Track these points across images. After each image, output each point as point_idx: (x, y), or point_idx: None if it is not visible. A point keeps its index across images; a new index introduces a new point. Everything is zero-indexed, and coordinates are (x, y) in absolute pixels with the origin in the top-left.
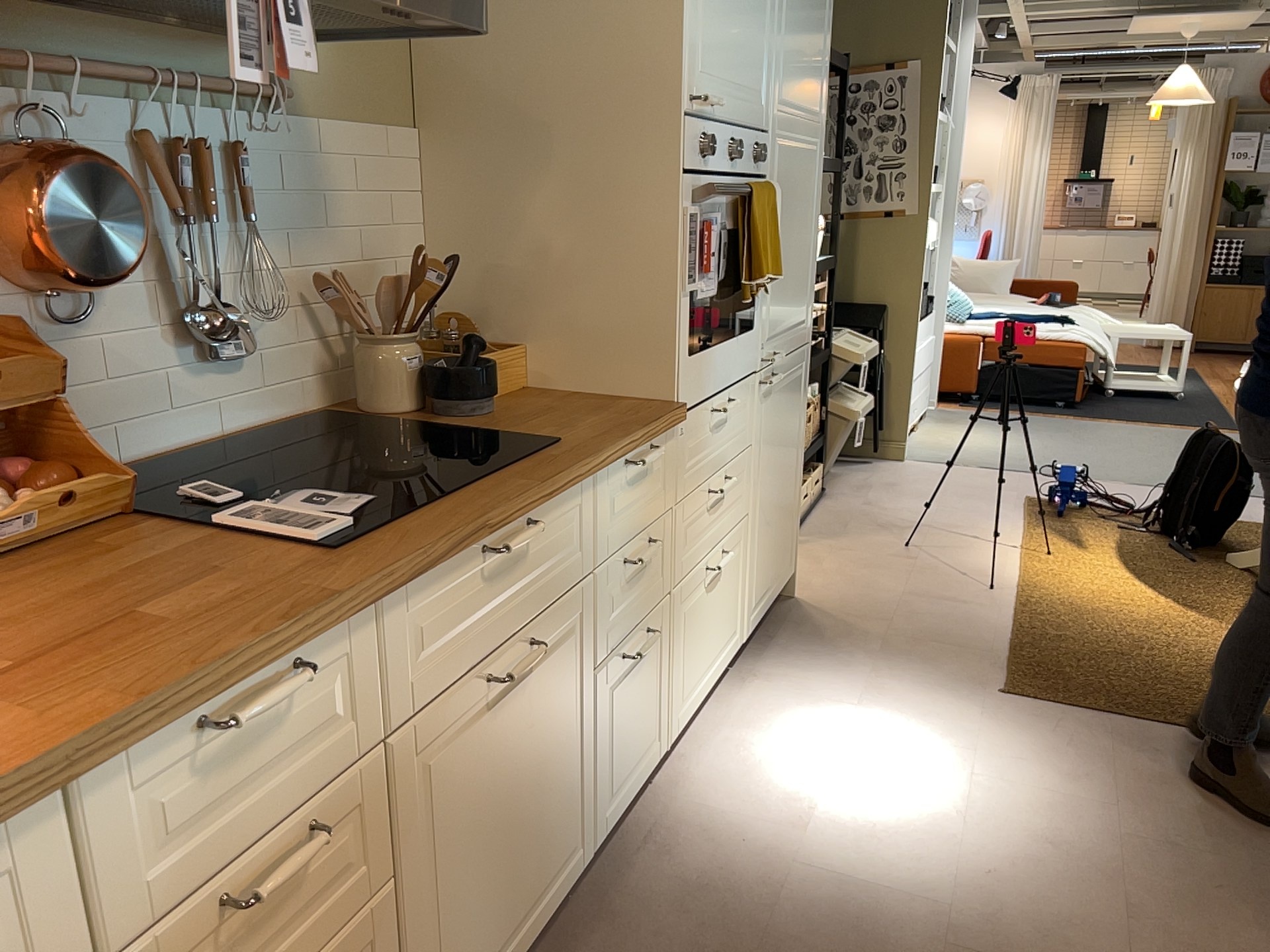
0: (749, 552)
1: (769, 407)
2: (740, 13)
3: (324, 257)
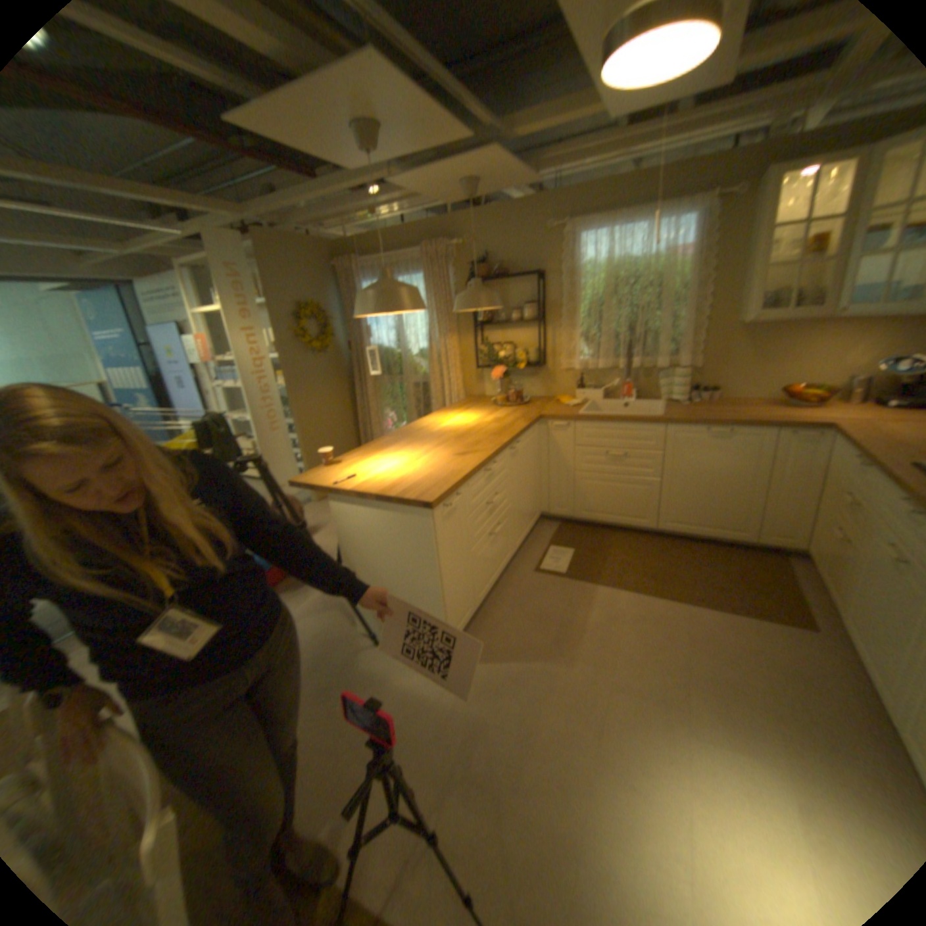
0: None
1: None
2: None
3: None
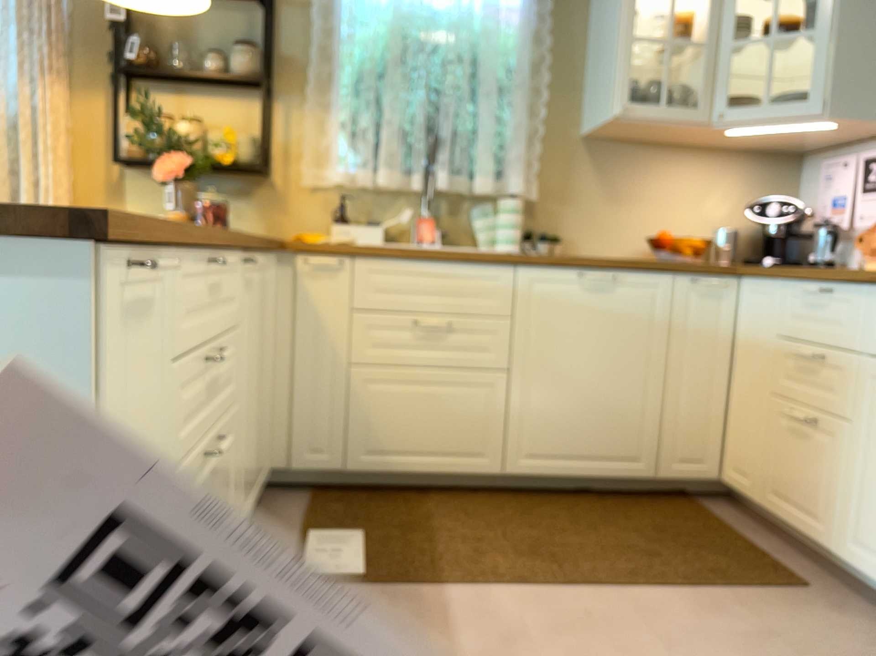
0: None
1: None
2: None
3: None
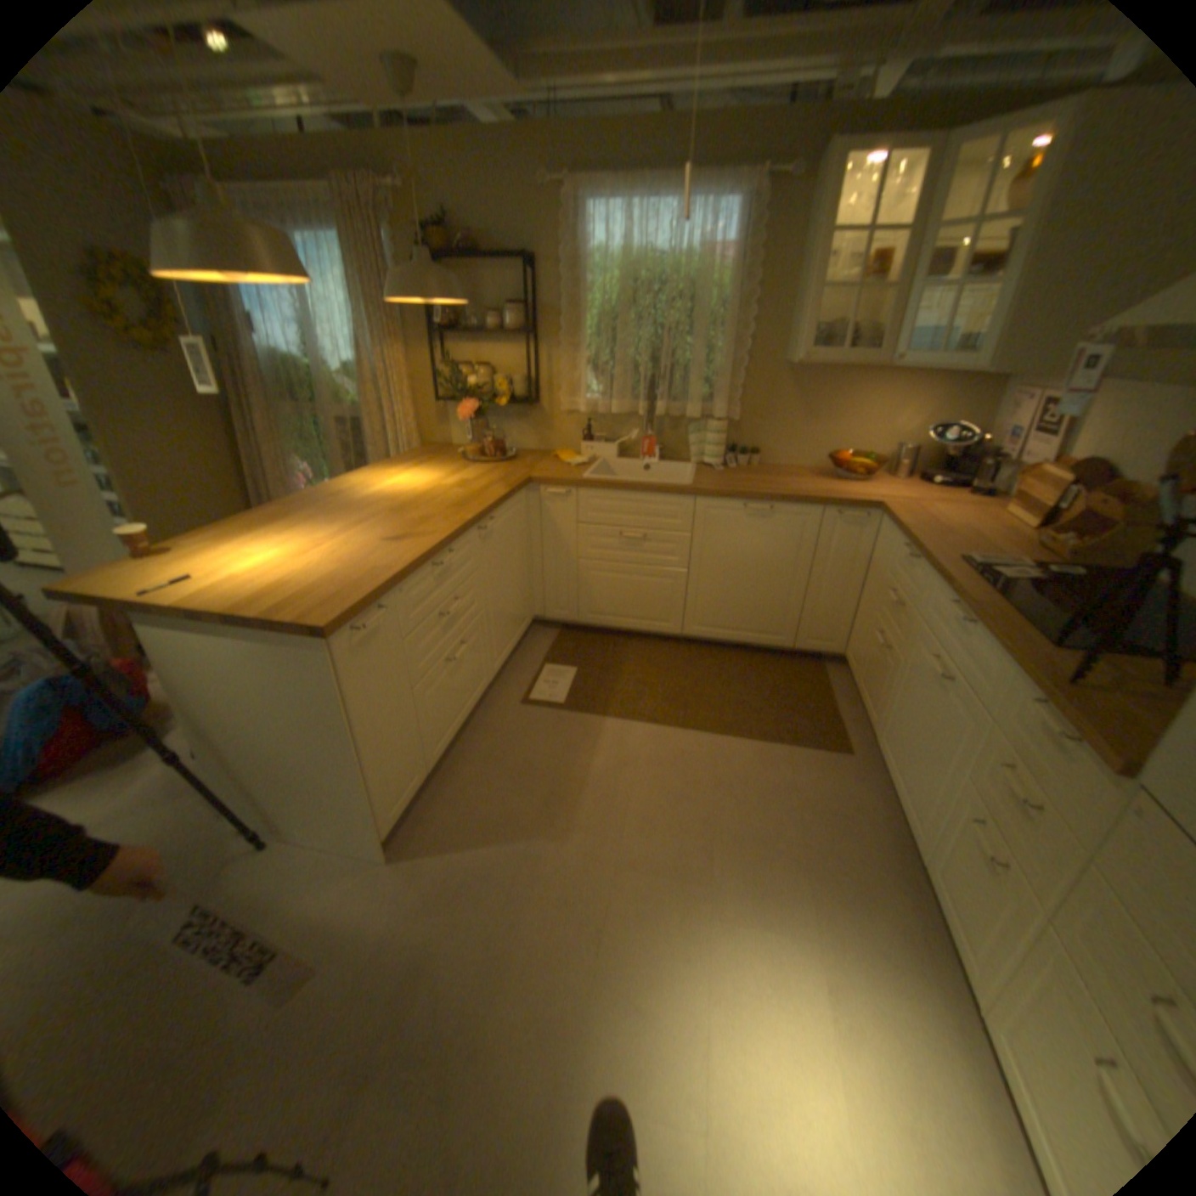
0: None
1: None
2: None
3: None
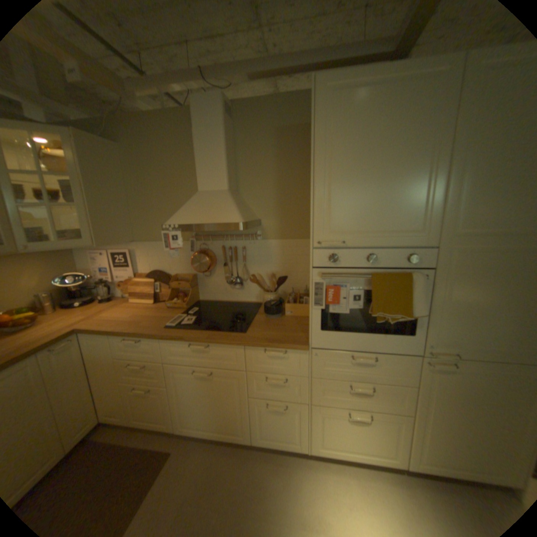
0: (415, 434)
1: (446, 379)
2: (378, 200)
3: (269, 269)
